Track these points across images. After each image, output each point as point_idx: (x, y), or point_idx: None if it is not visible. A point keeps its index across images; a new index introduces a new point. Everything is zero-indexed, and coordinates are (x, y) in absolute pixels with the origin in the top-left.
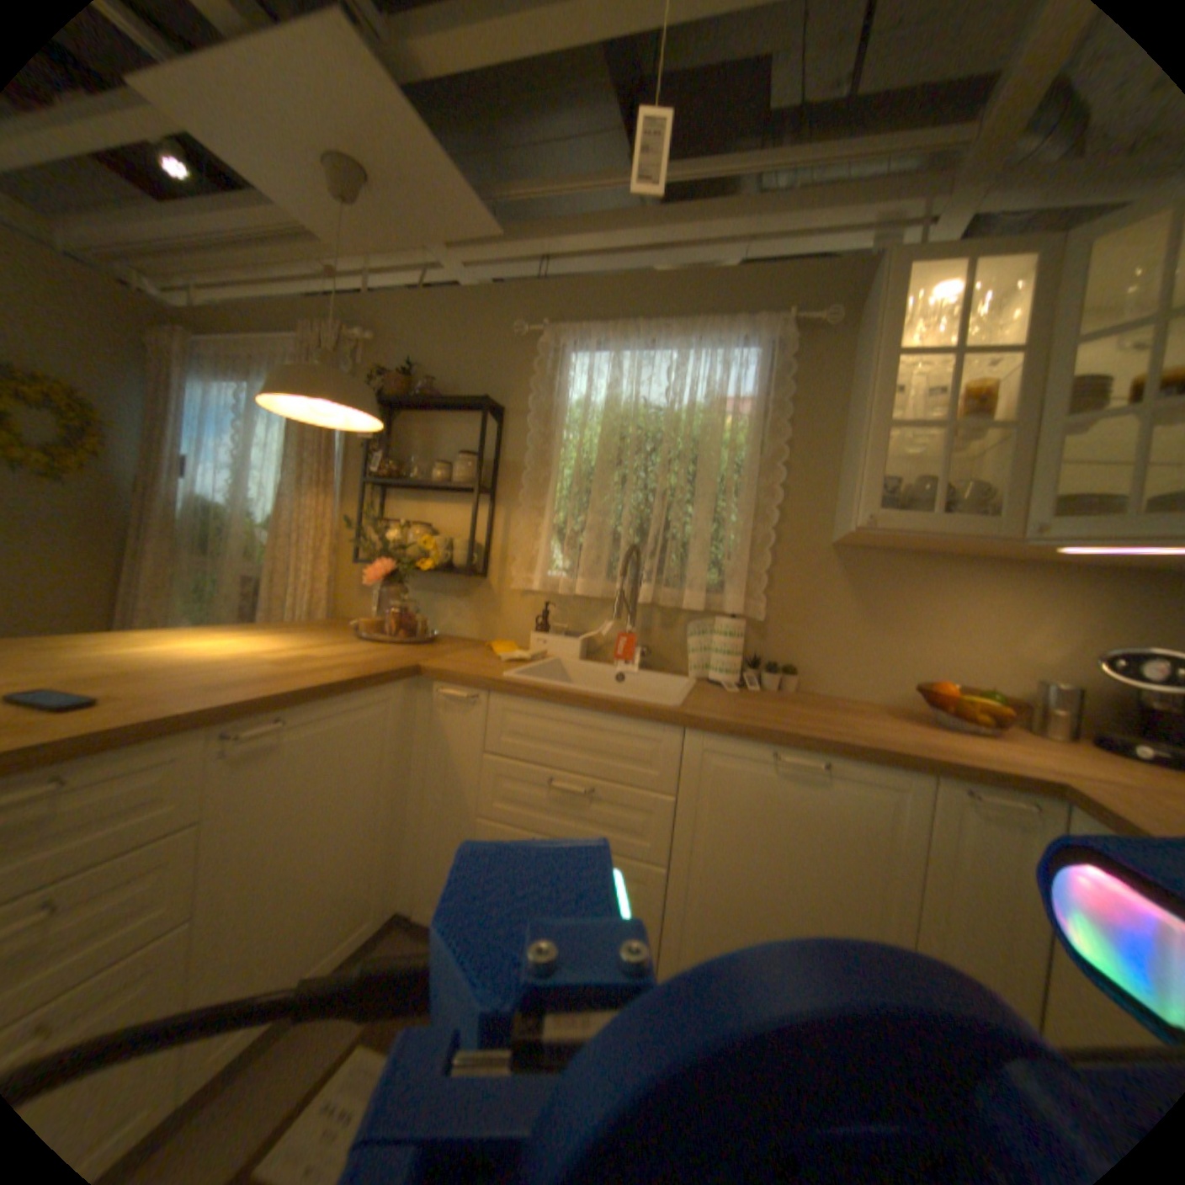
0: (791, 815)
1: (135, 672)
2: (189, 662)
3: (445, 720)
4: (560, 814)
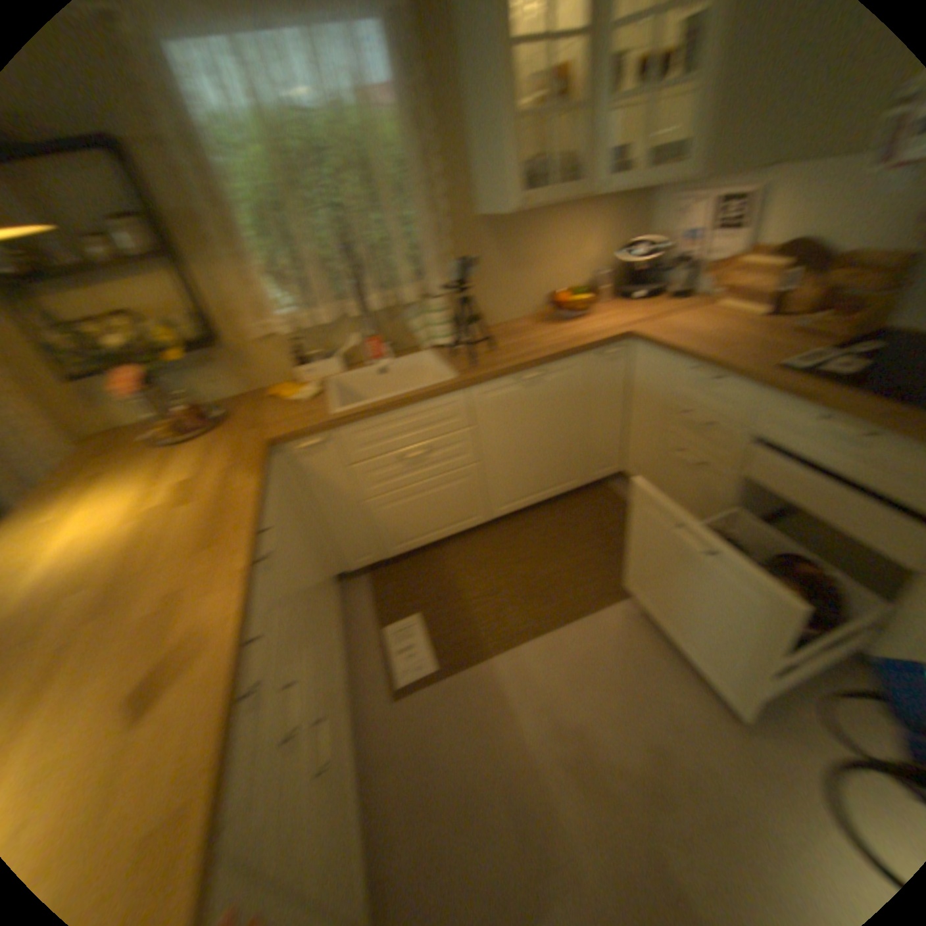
0: (524, 404)
1: (94, 585)
2: (102, 552)
3: (302, 465)
4: (408, 472)
